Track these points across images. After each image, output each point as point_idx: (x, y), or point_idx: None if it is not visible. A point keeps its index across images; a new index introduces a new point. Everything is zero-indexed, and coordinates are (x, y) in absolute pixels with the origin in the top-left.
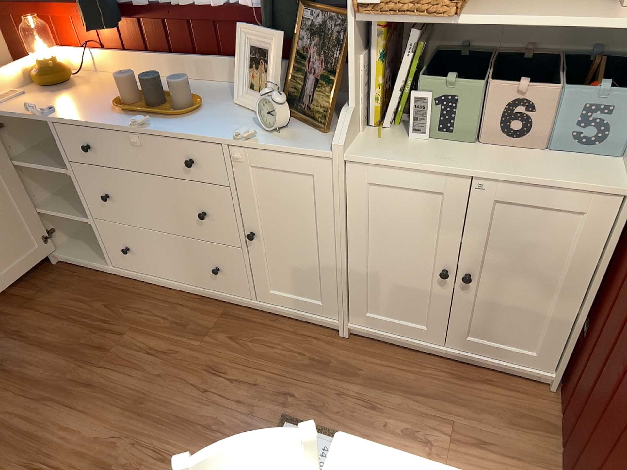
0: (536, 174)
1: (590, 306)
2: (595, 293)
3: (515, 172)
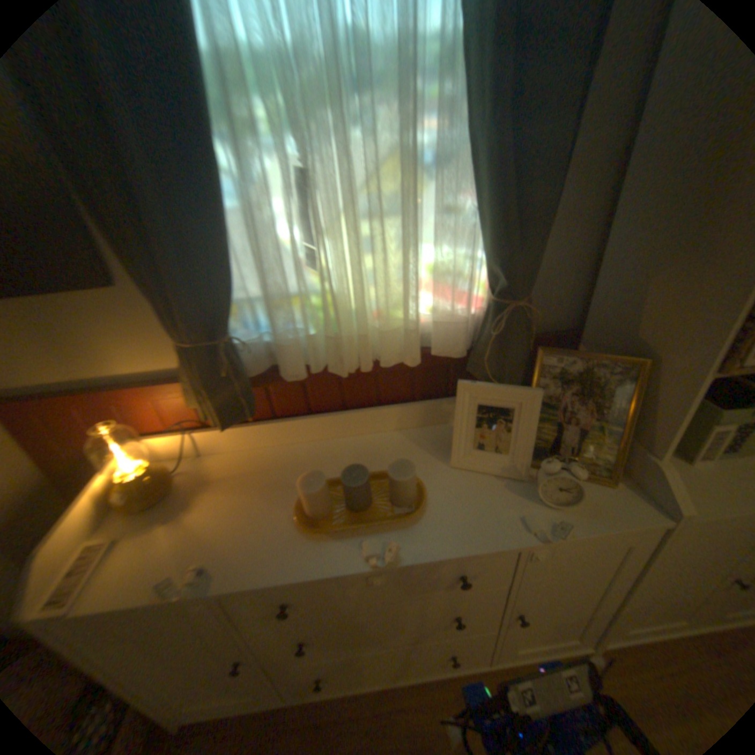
0: None
1: None
2: None
3: None
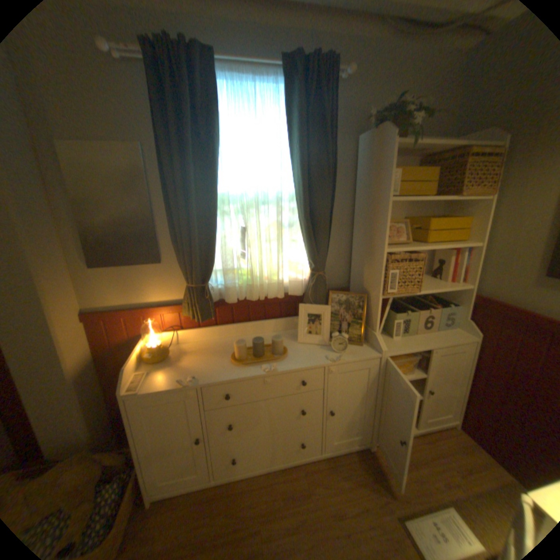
0: (451, 341)
1: (473, 387)
2: (475, 380)
3: (445, 342)
